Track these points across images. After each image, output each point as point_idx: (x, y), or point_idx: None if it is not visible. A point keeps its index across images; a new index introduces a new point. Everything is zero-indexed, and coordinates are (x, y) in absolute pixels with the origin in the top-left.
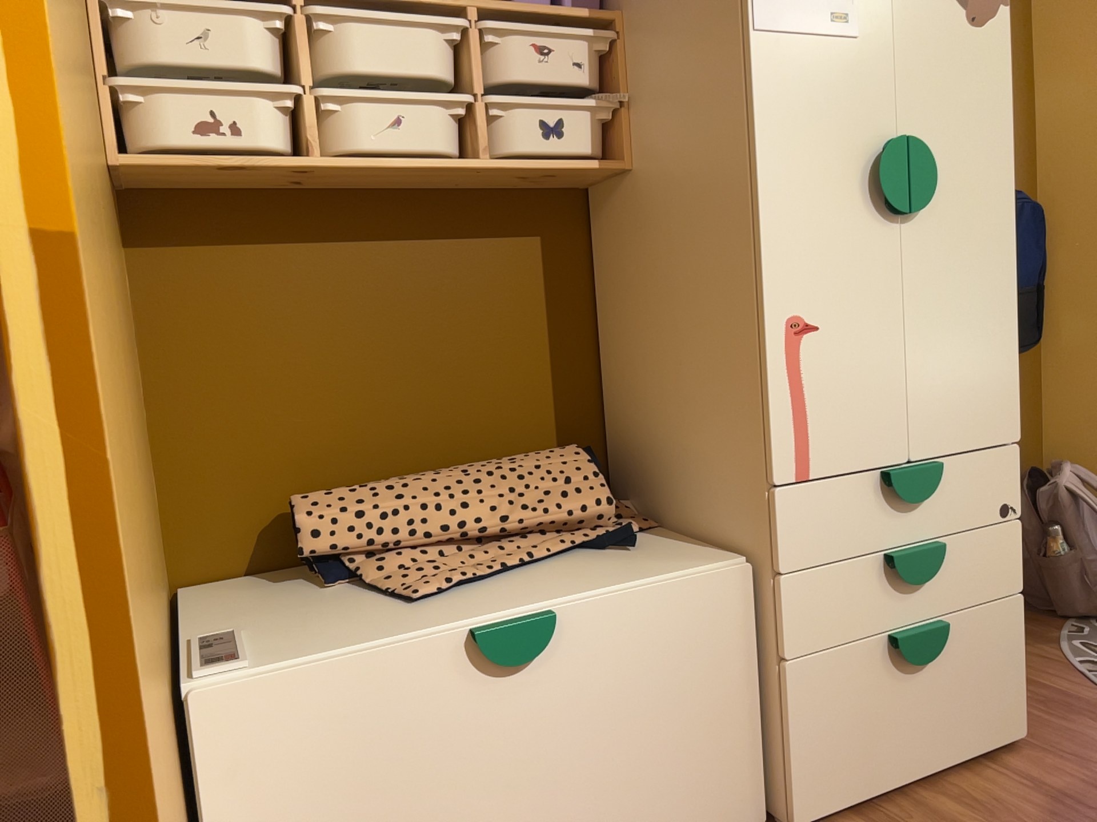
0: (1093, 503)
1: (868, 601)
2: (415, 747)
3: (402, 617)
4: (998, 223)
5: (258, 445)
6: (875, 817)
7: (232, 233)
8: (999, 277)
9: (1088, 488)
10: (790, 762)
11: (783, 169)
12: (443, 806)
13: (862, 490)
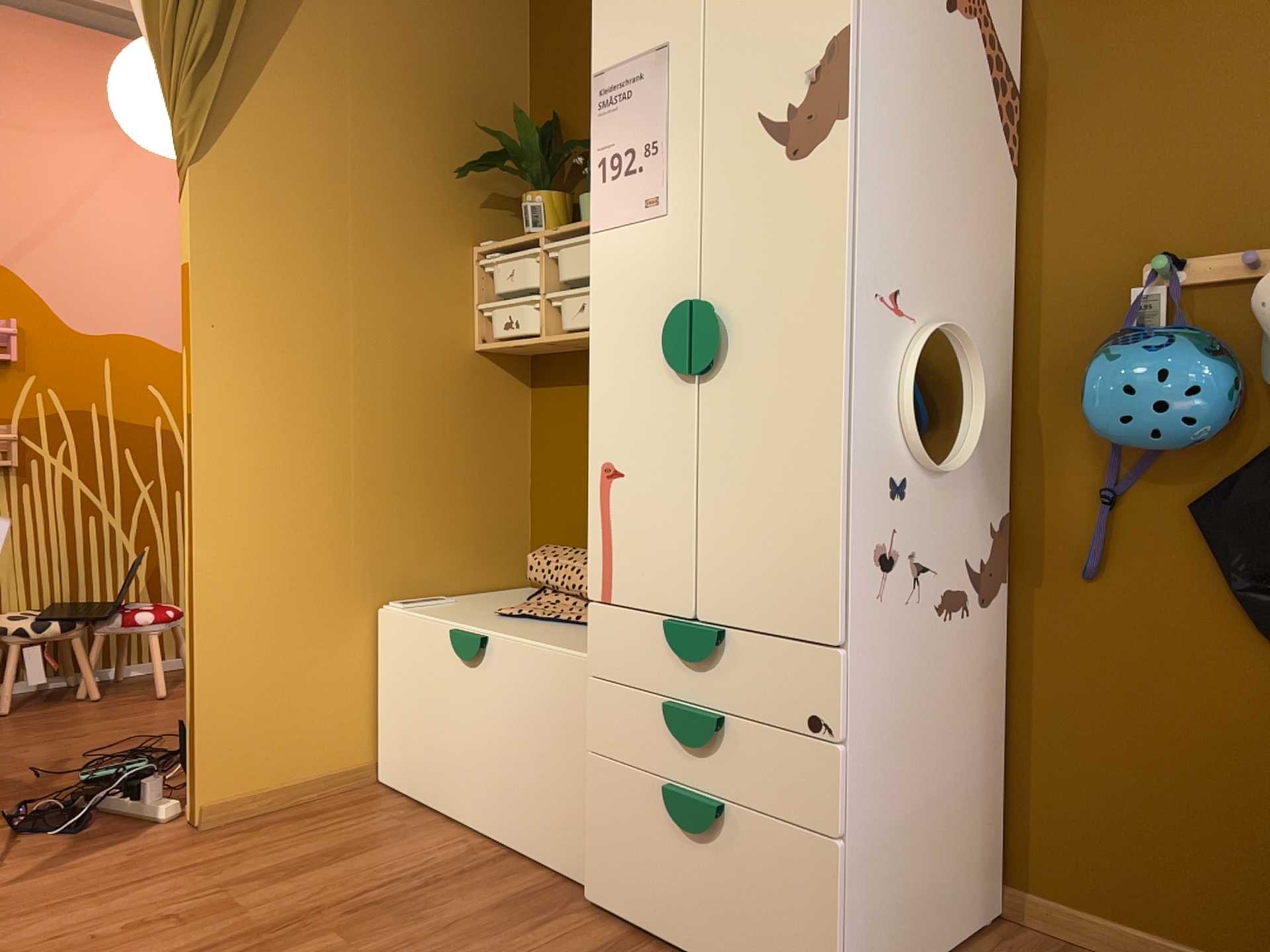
0: None
1: (651, 739)
2: (434, 682)
3: (474, 616)
4: (816, 378)
5: (566, 511)
6: (628, 942)
7: (567, 377)
8: (815, 442)
9: None
10: (589, 841)
11: (605, 339)
12: (441, 724)
13: (652, 631)
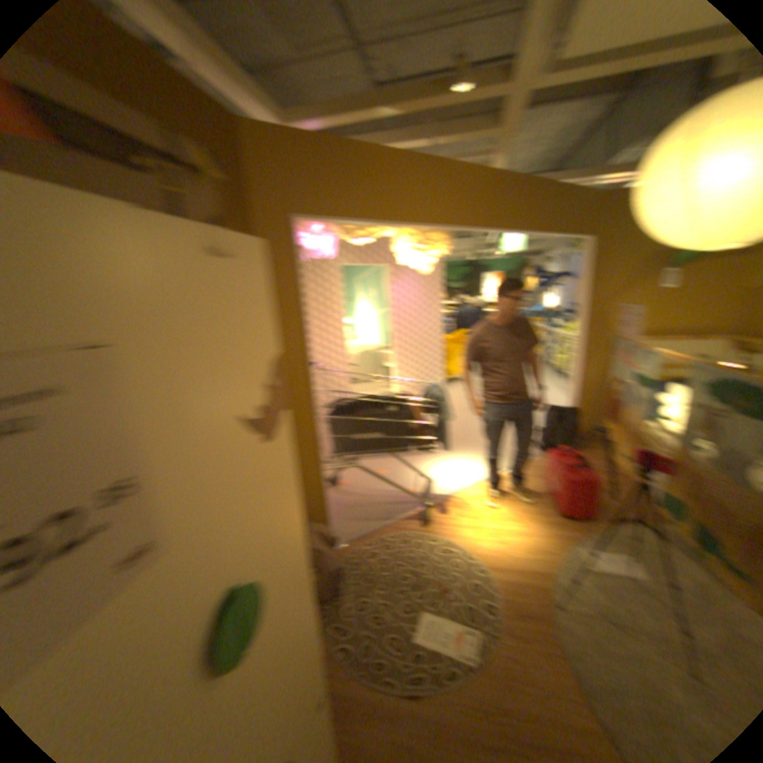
0: (319, 528)
1: None
2: None
3: None
4: (300, 558)
5: None
6: None
7: None
8: (305, 589)
9: (317, 522)
10: None
11: None
12: None
13: None
